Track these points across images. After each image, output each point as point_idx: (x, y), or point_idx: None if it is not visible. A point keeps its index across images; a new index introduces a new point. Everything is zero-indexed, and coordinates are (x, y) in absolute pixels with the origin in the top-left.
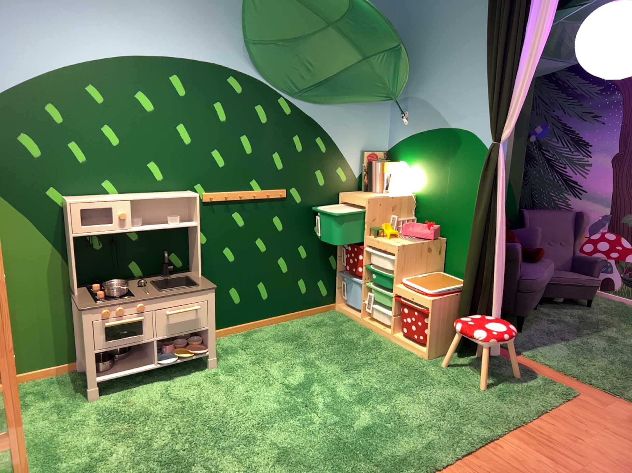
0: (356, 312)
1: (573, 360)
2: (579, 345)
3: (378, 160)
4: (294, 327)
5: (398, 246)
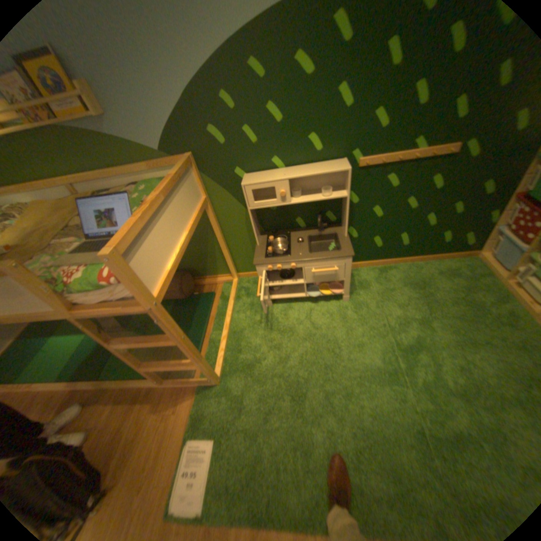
0: (502, 269)
1: None
2: None
3: None
4: (427, 270)
5: None
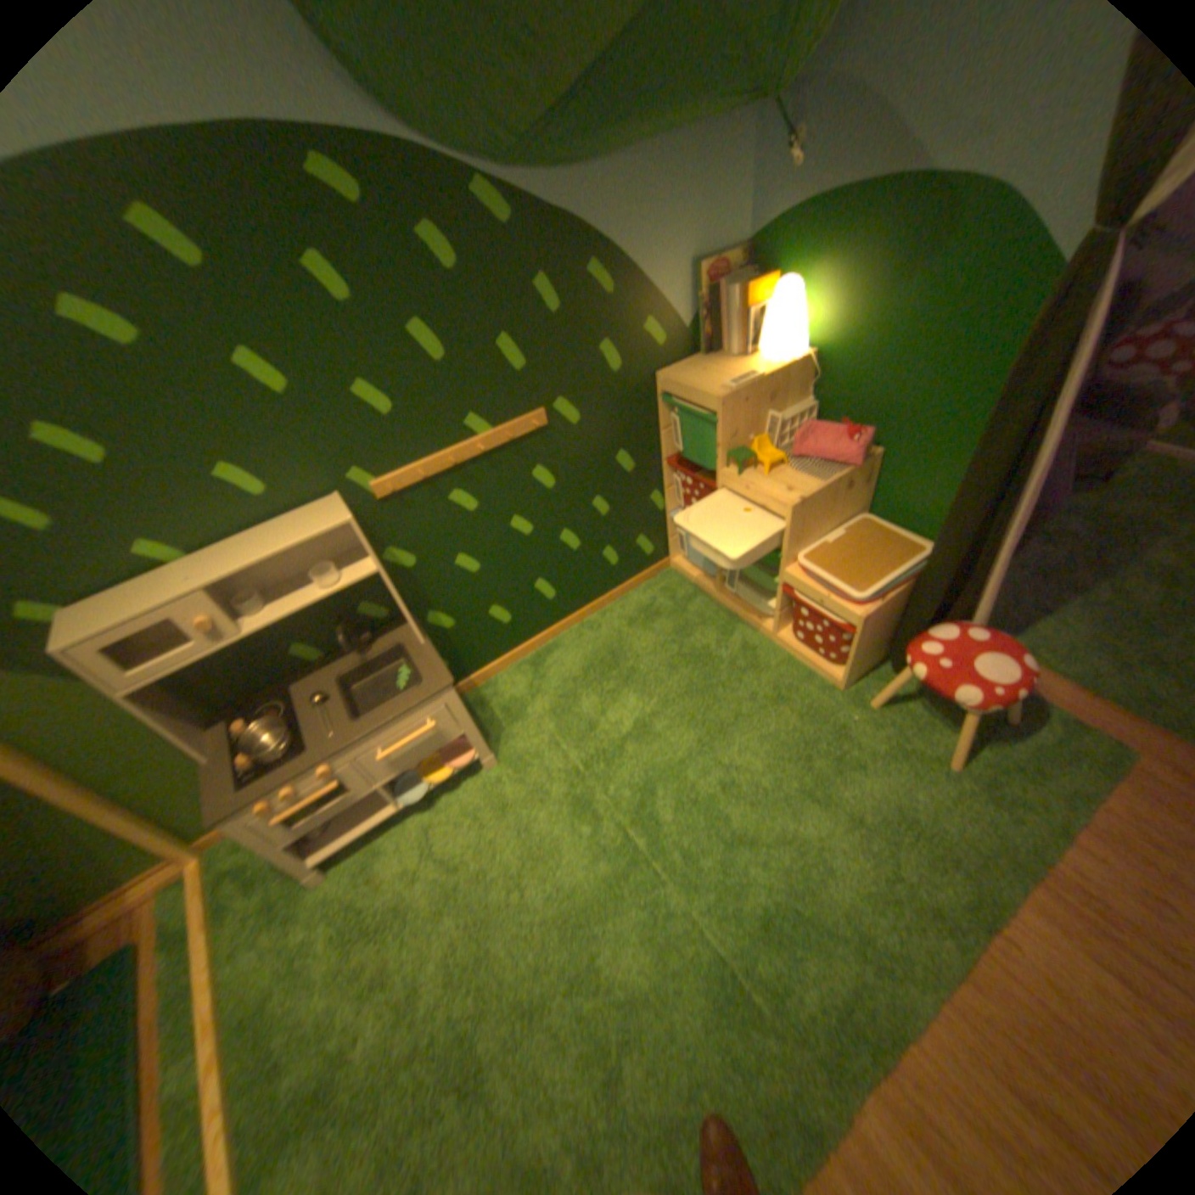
0: (705, 576)
1: (1108, 653)
2: (1109, 603)
3: (730, 275)
4: (609, 625)
5: (790, 507)
